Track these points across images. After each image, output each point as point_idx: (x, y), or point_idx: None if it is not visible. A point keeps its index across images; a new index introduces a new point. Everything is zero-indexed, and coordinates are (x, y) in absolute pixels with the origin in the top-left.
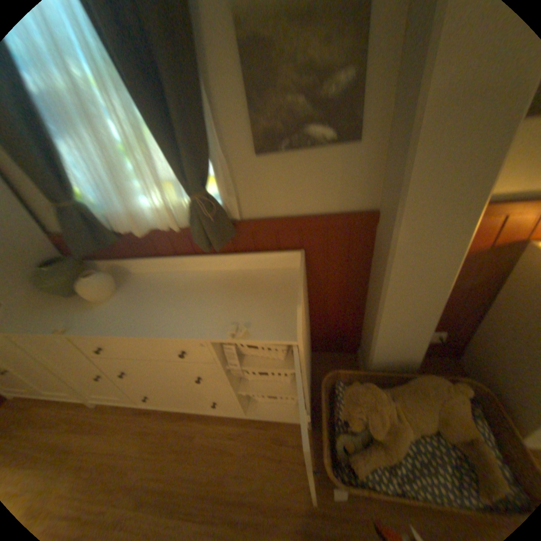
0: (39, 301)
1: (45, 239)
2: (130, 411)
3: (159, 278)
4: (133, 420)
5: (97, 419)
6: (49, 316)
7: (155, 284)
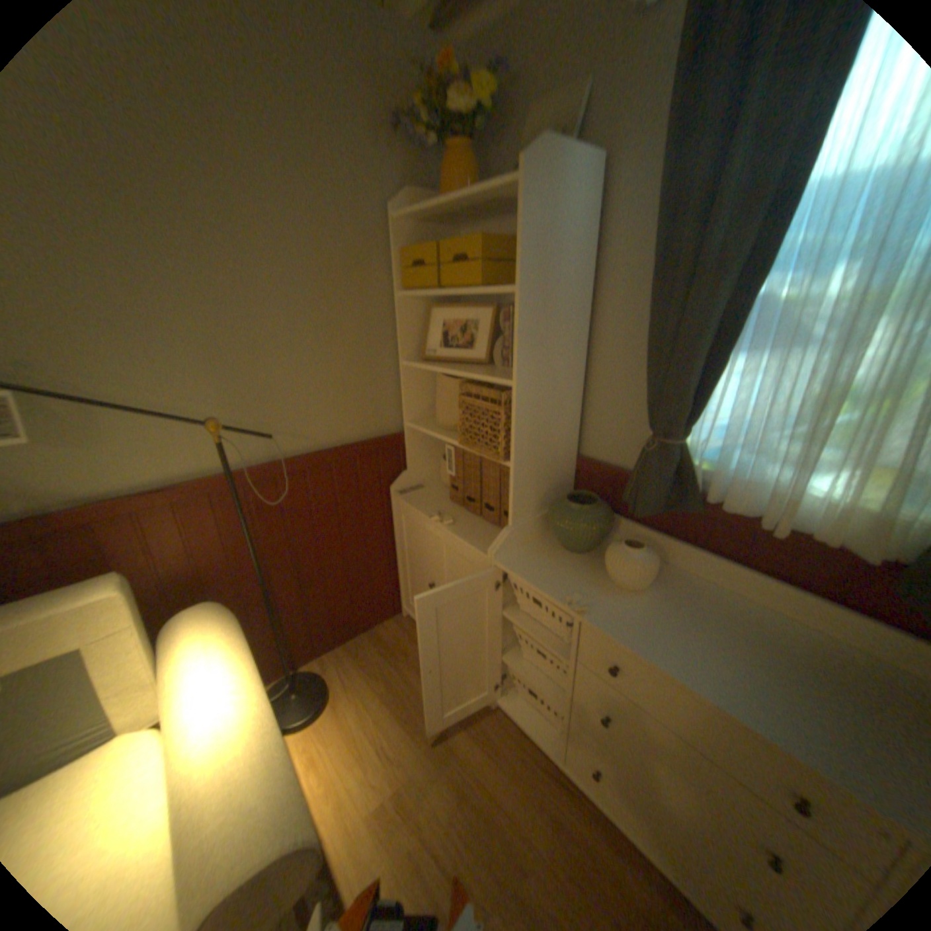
0: (537, 540)
1: (576, 462)
2: (546, 765)
3: (736, 606)
4: (549, 786)
5: (497, 734)
6: (556, 572)
7: (731, 614)
